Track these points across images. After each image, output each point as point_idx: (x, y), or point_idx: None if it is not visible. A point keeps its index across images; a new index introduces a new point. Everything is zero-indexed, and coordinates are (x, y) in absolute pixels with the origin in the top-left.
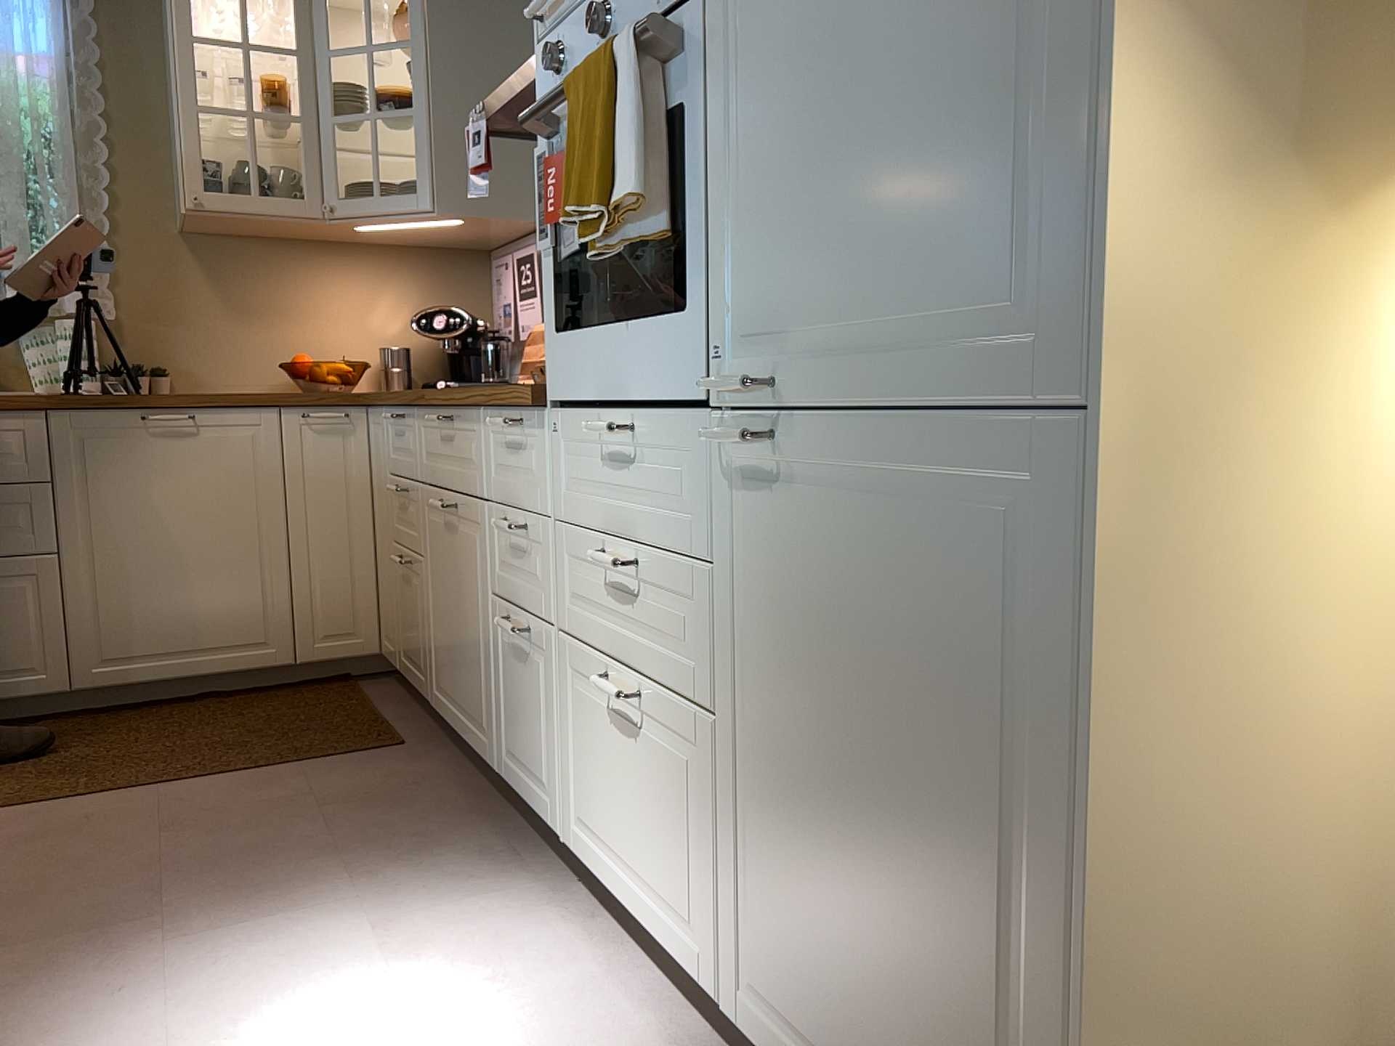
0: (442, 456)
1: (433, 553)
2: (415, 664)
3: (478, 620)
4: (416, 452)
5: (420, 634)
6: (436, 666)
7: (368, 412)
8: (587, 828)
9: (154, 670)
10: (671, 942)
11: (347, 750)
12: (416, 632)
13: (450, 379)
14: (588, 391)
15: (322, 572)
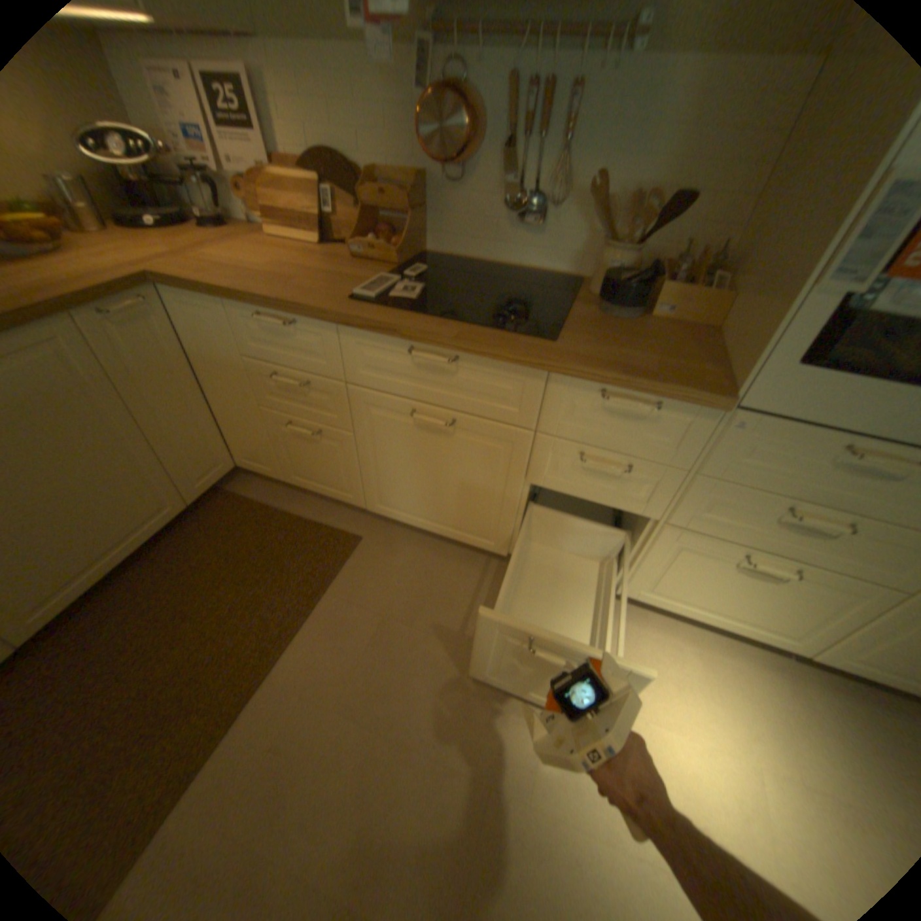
0: (417, 377)
1: (385, 436)
2: (328, 484)
3: (491, 489)
4: (338, 358)
5: (343, 473)
6: (384, 494)
7: (164, 290)
8: (660, 593)
9: (87, 582)
10: (759, 636)
11: (338, 562)
12: (335, 470)
13: (156, 214)
14: (843, 420)
15: (180, 439)
